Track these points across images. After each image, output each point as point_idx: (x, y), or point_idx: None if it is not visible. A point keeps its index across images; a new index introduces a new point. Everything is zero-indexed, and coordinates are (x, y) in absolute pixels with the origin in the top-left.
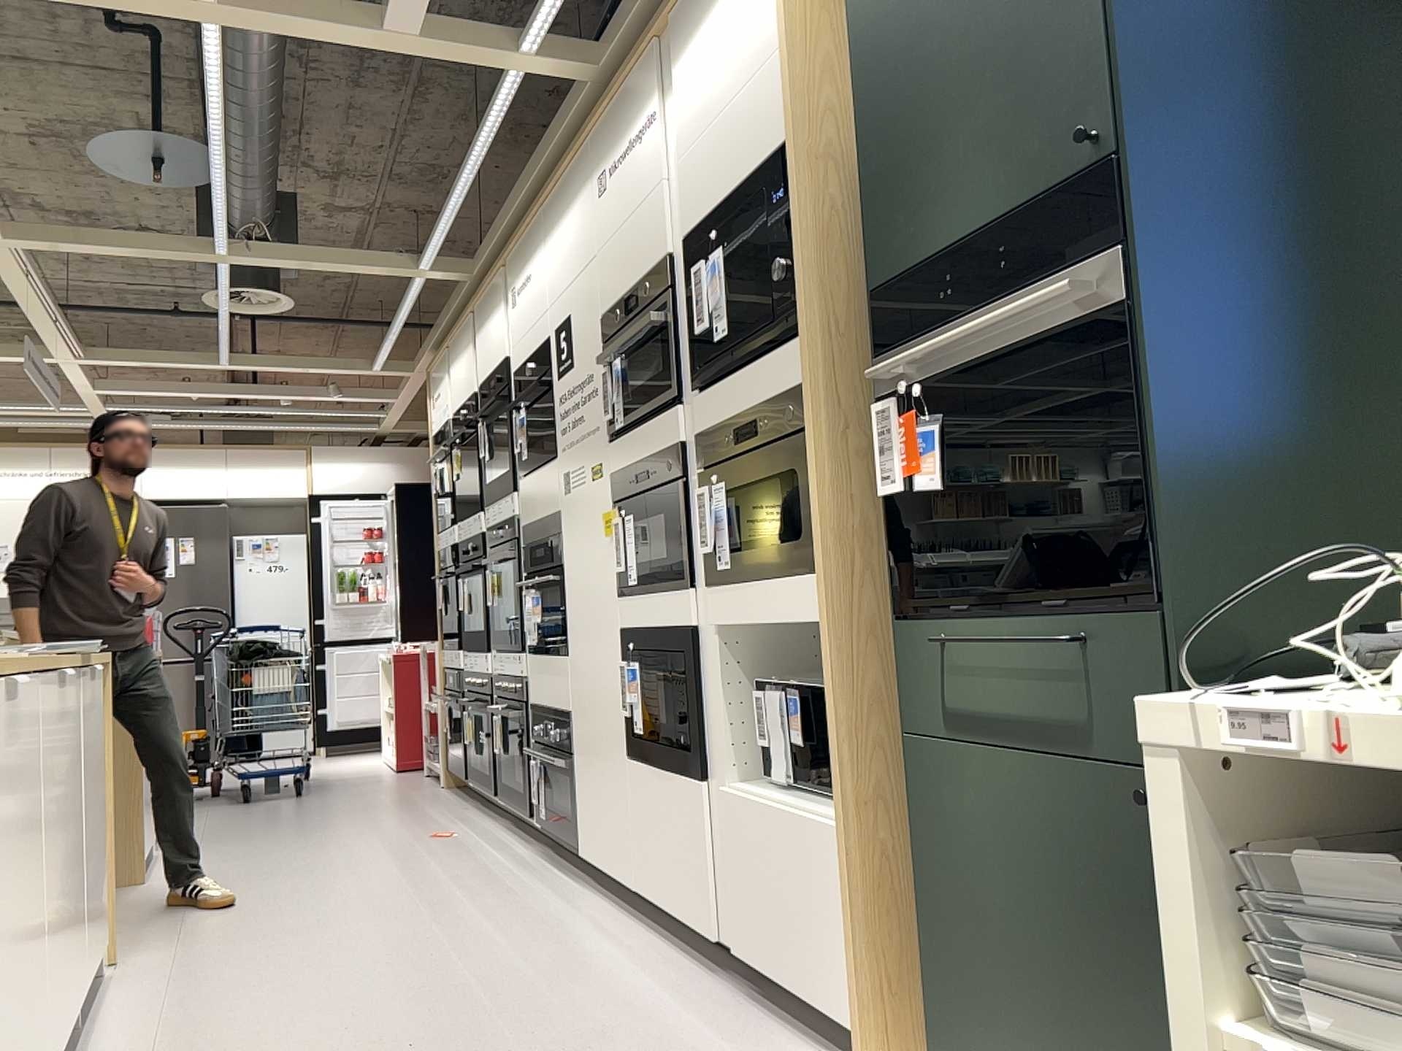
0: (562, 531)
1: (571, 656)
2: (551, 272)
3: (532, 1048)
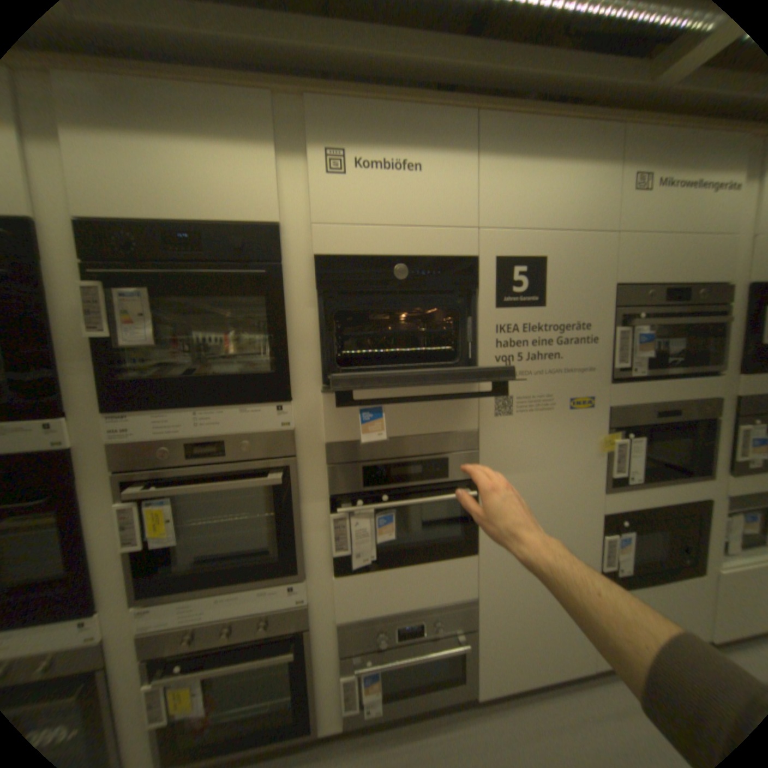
0: (482, 448)
1: (487, 552)
2: (498, 195)
3: None
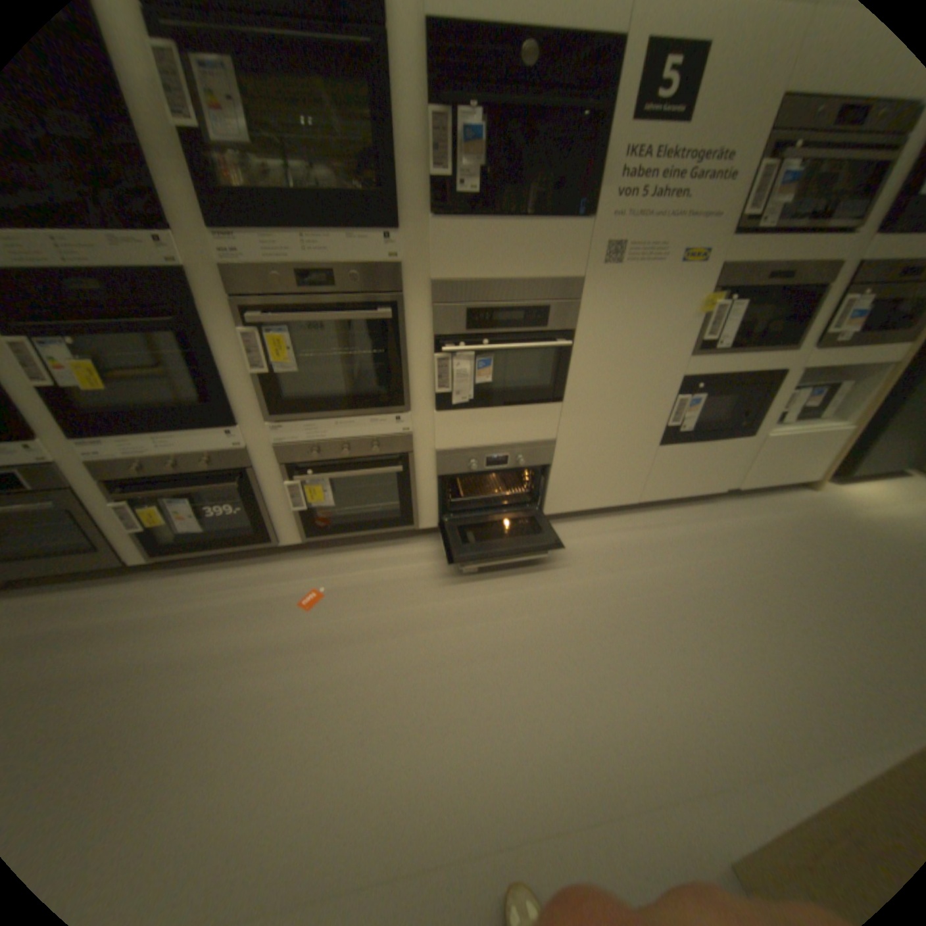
0: (585, 299)
1: (571, 401)
2: None
3: (811, 564)
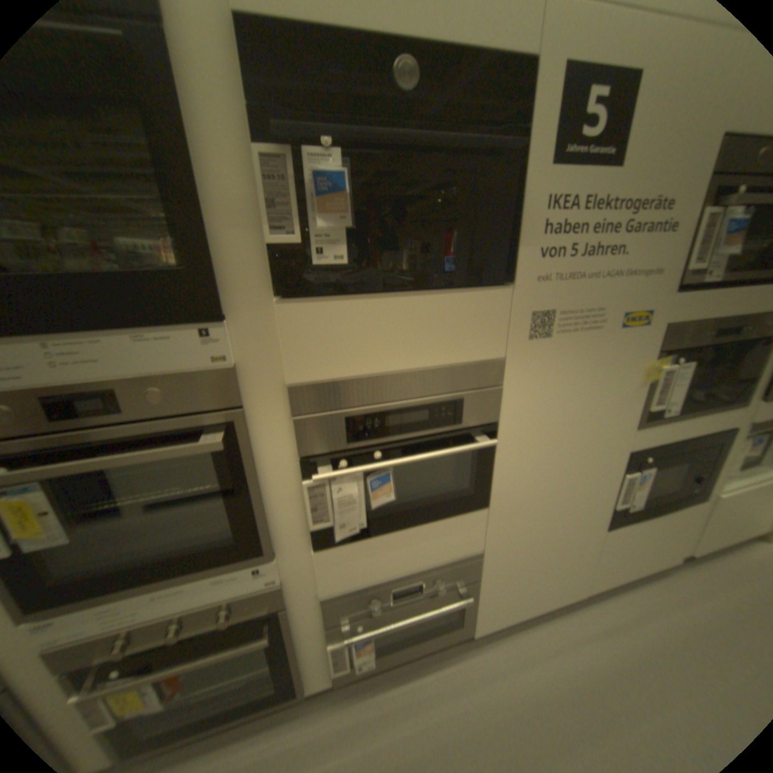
0: (509, 383)
1: (500, 505)
2: None
3: None
